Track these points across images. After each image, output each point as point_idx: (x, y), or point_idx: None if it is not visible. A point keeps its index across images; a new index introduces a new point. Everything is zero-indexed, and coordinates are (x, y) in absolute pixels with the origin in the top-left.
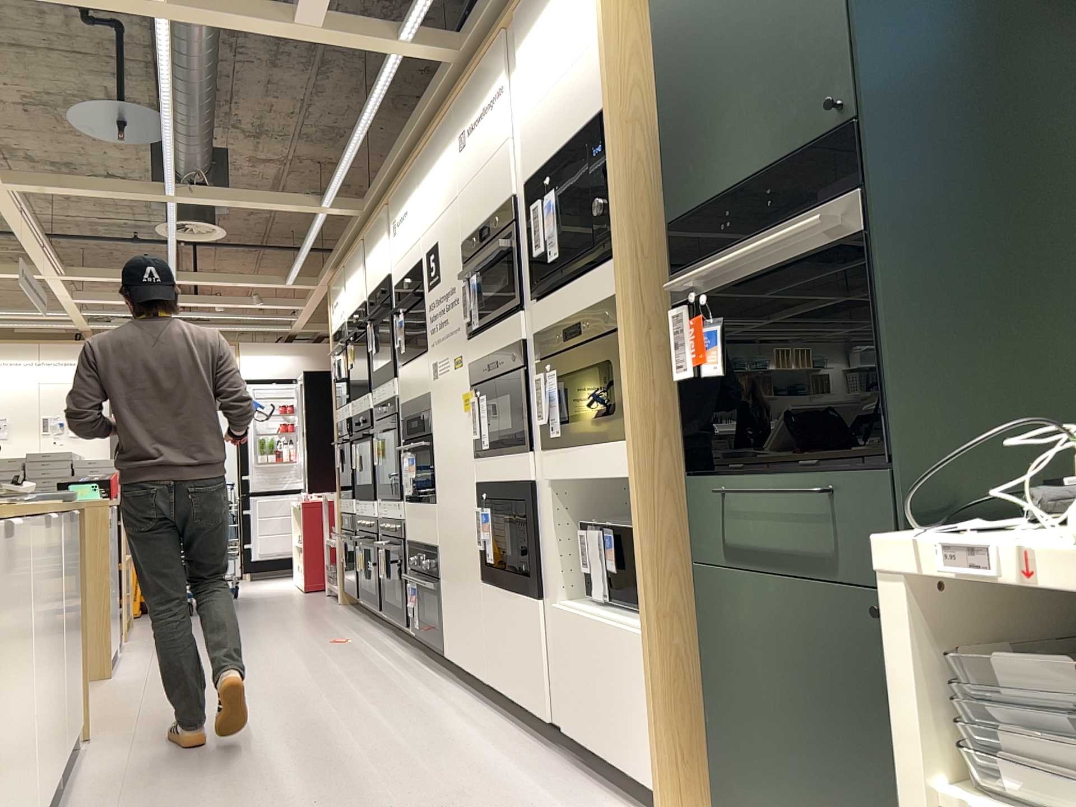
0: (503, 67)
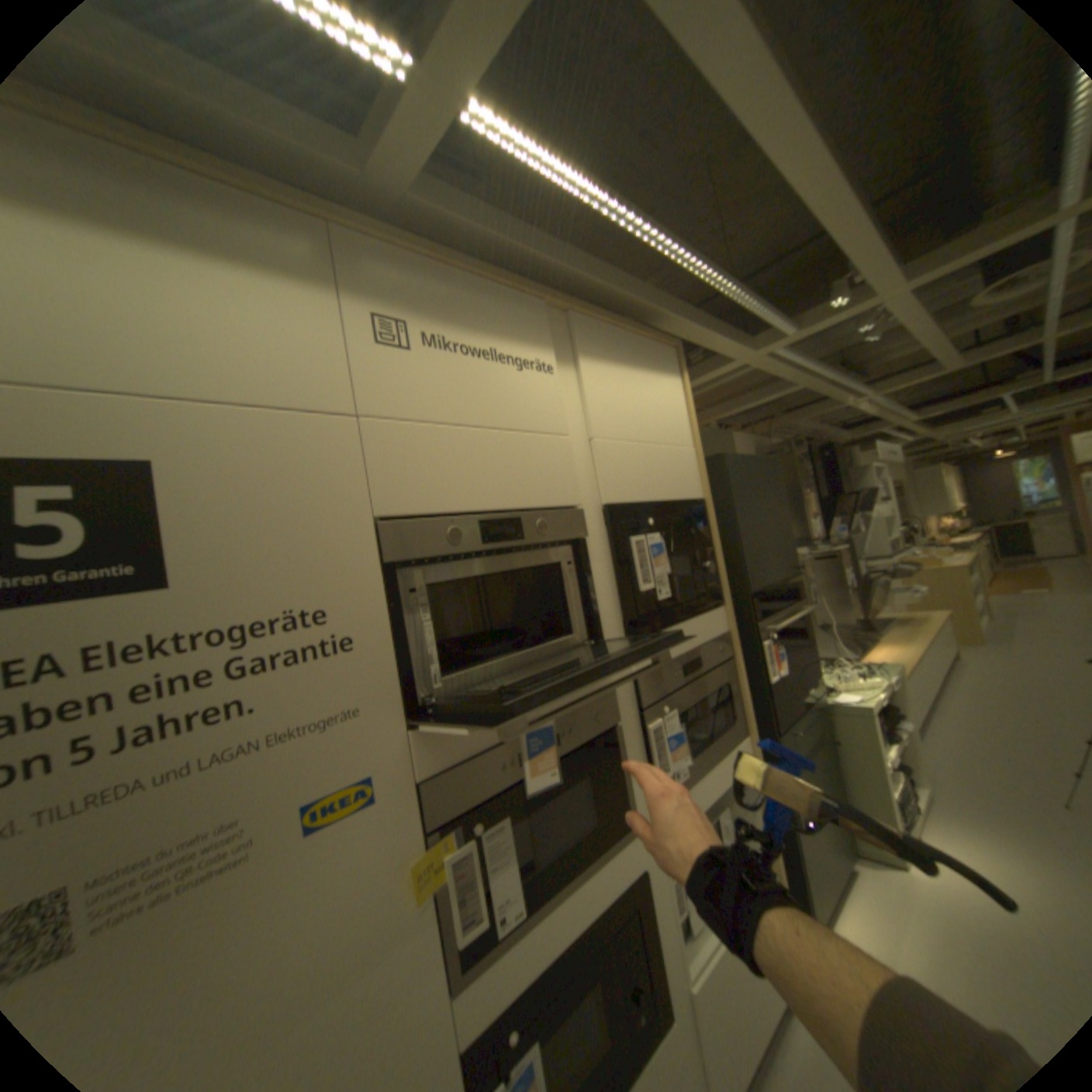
0: (549, 343)
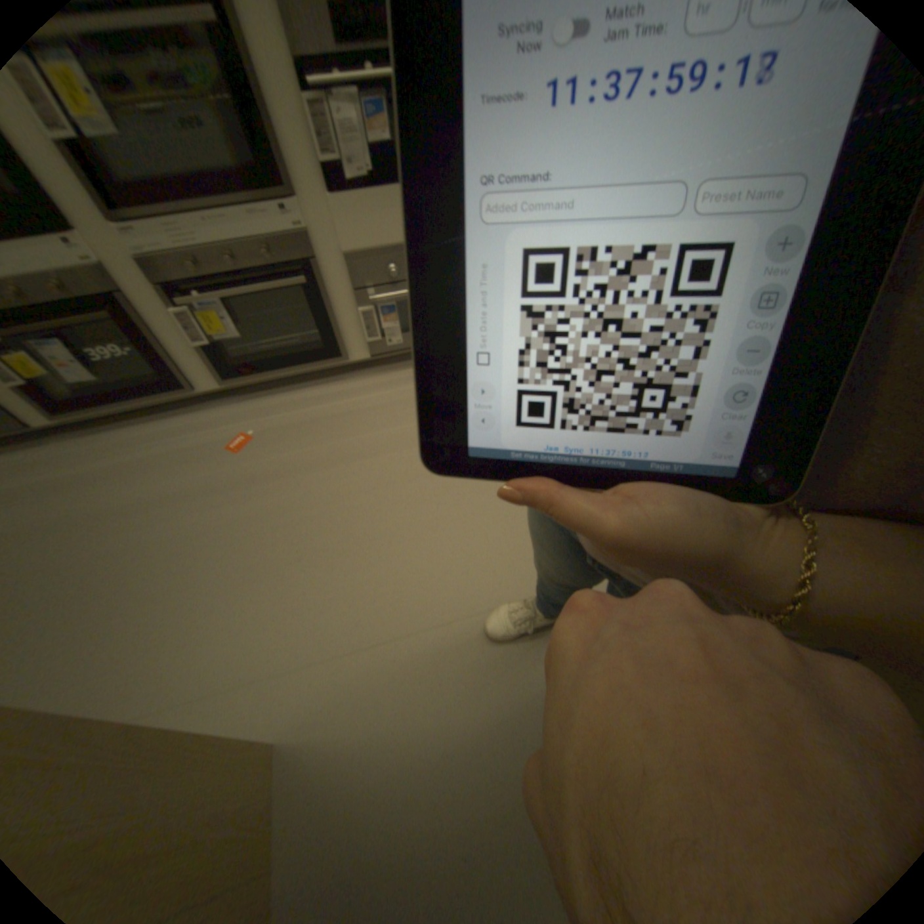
0: None
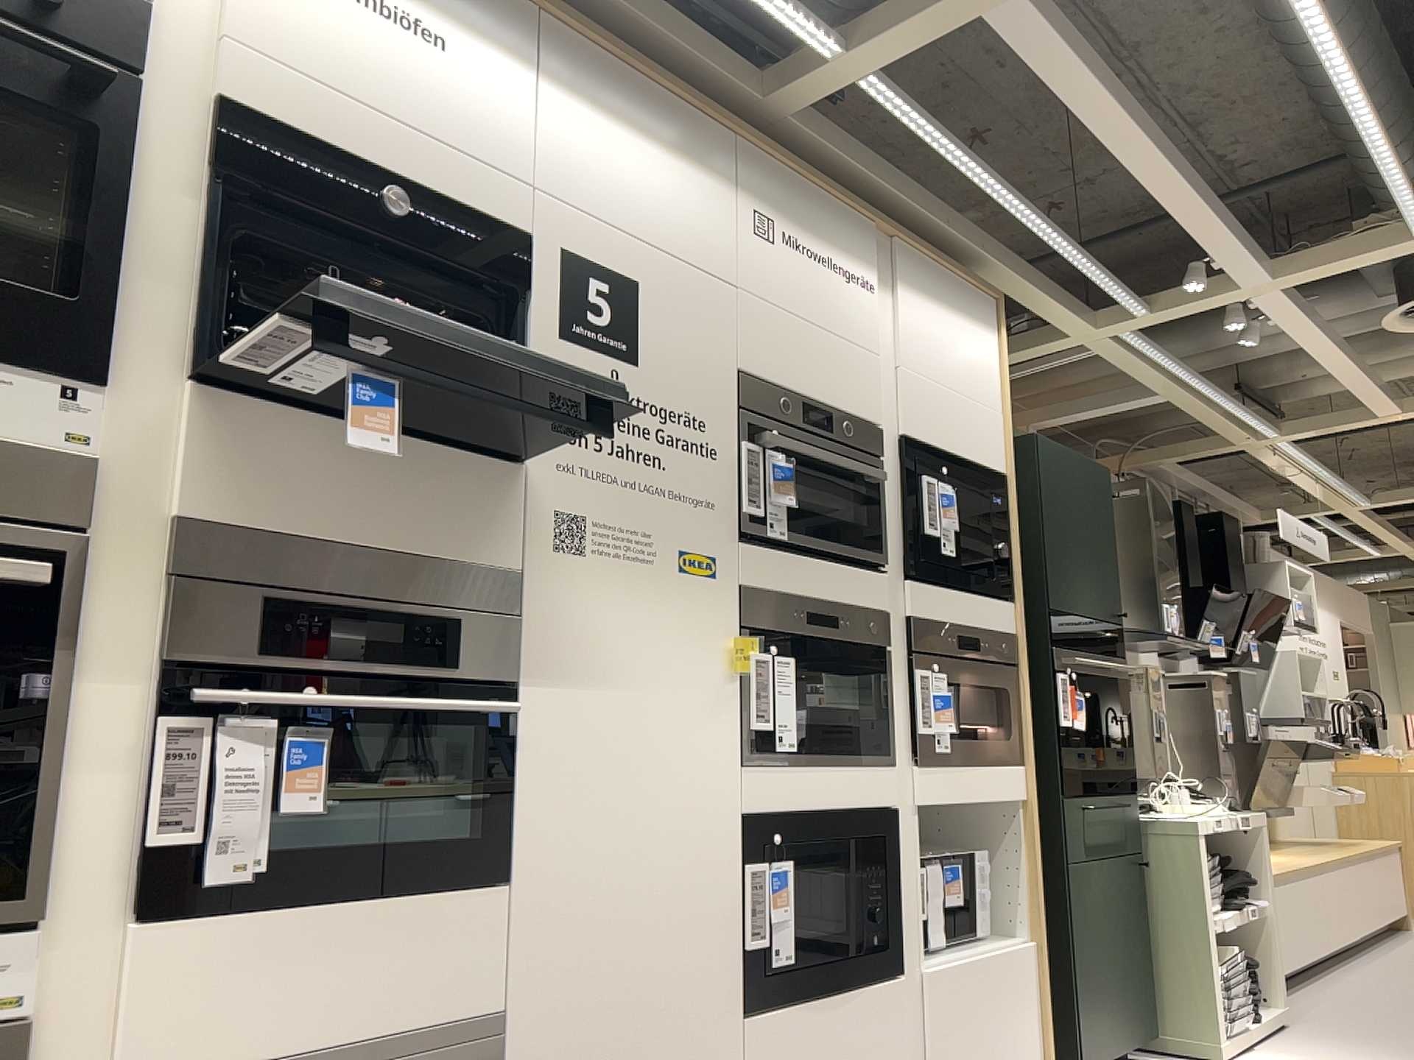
0: (873, 265)
